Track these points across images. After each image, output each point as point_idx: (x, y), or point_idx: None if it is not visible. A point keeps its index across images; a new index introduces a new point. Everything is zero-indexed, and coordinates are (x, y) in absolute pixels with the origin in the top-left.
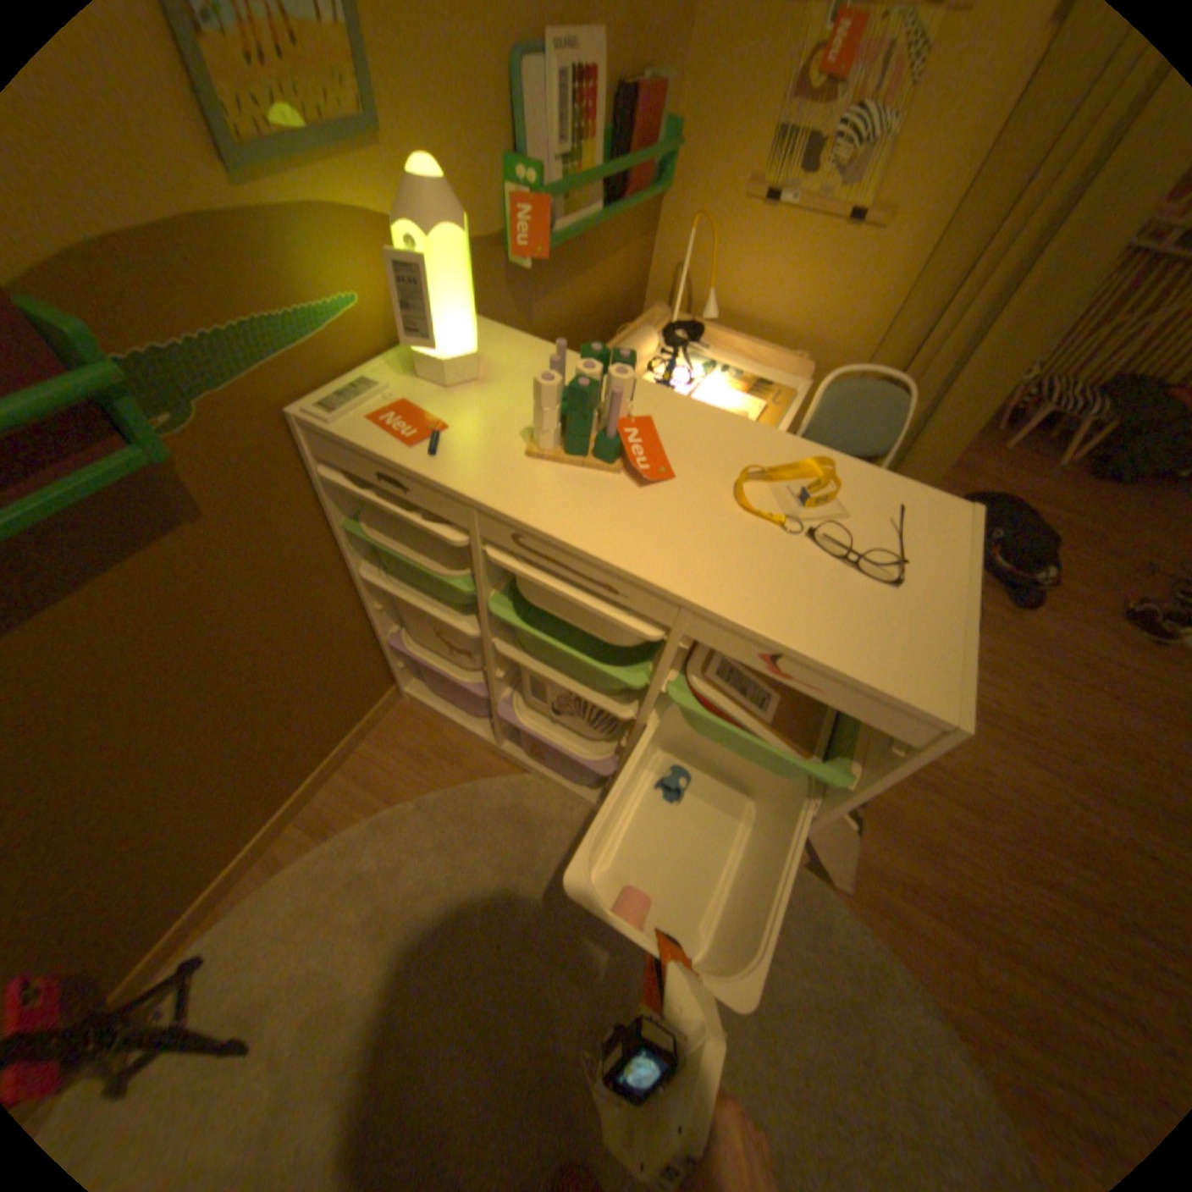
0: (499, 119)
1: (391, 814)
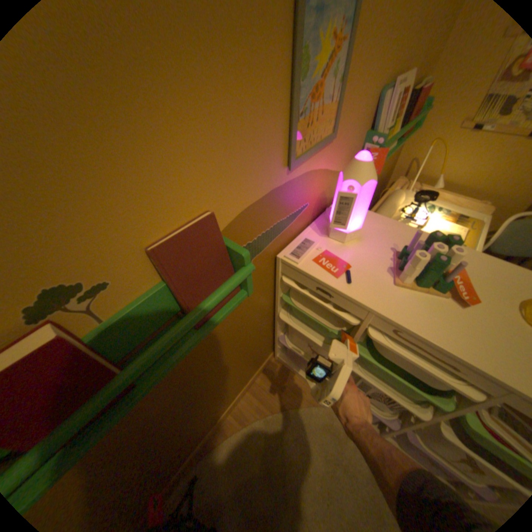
0: (371, 117)
1: (272, 418)
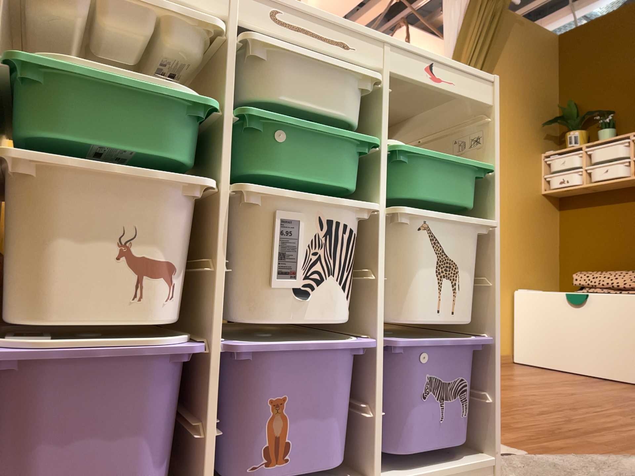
0: None
1: None
